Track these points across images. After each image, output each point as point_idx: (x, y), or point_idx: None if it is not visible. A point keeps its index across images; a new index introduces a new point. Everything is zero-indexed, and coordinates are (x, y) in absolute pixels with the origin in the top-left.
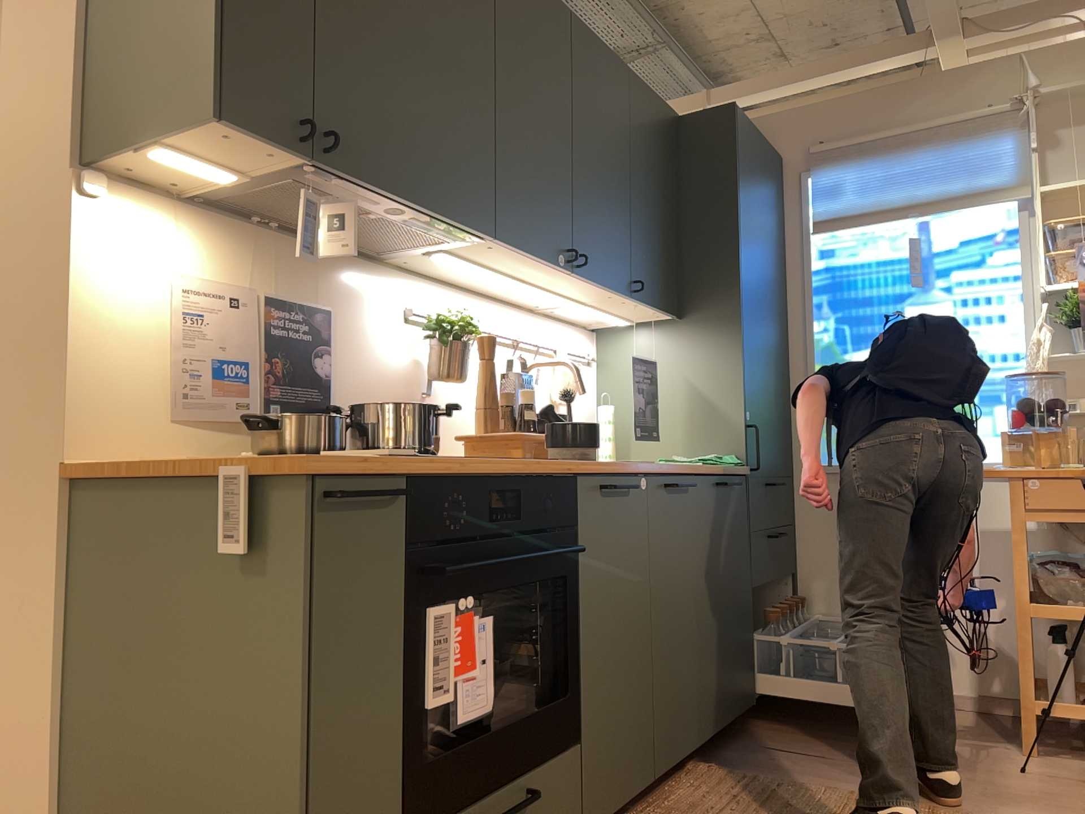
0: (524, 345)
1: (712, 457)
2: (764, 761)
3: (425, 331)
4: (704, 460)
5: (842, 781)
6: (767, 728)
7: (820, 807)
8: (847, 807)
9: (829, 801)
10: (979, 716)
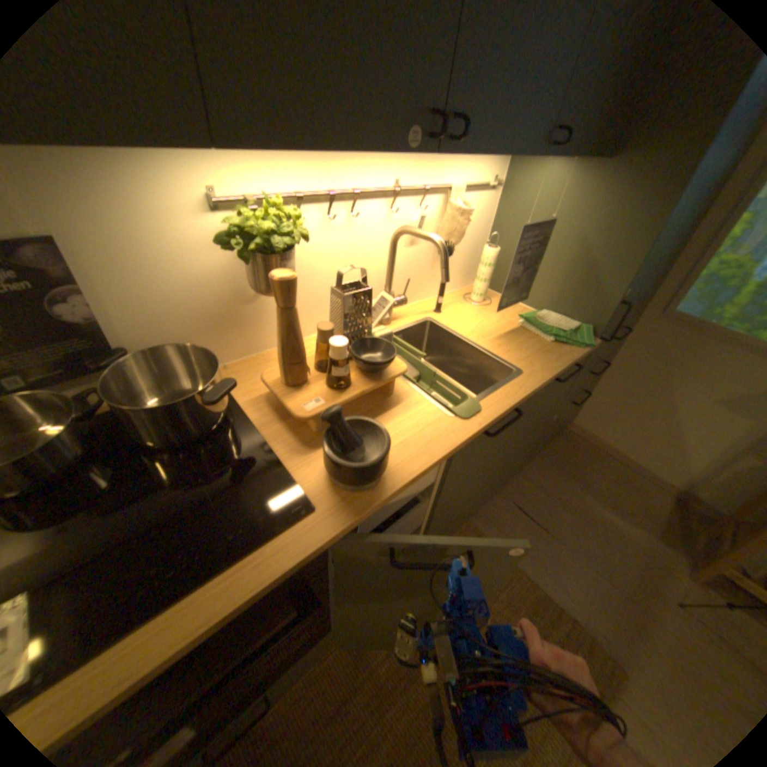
0: (407, 190)
1: (567, 328)
2: (506, 523)
3: (224, 239)
4: (556, 333)
5: (546, 571)
6: (525, 478)
7: (516, 611)
8: (534, 617)
9: (525, 605)
10: (675, 506)
